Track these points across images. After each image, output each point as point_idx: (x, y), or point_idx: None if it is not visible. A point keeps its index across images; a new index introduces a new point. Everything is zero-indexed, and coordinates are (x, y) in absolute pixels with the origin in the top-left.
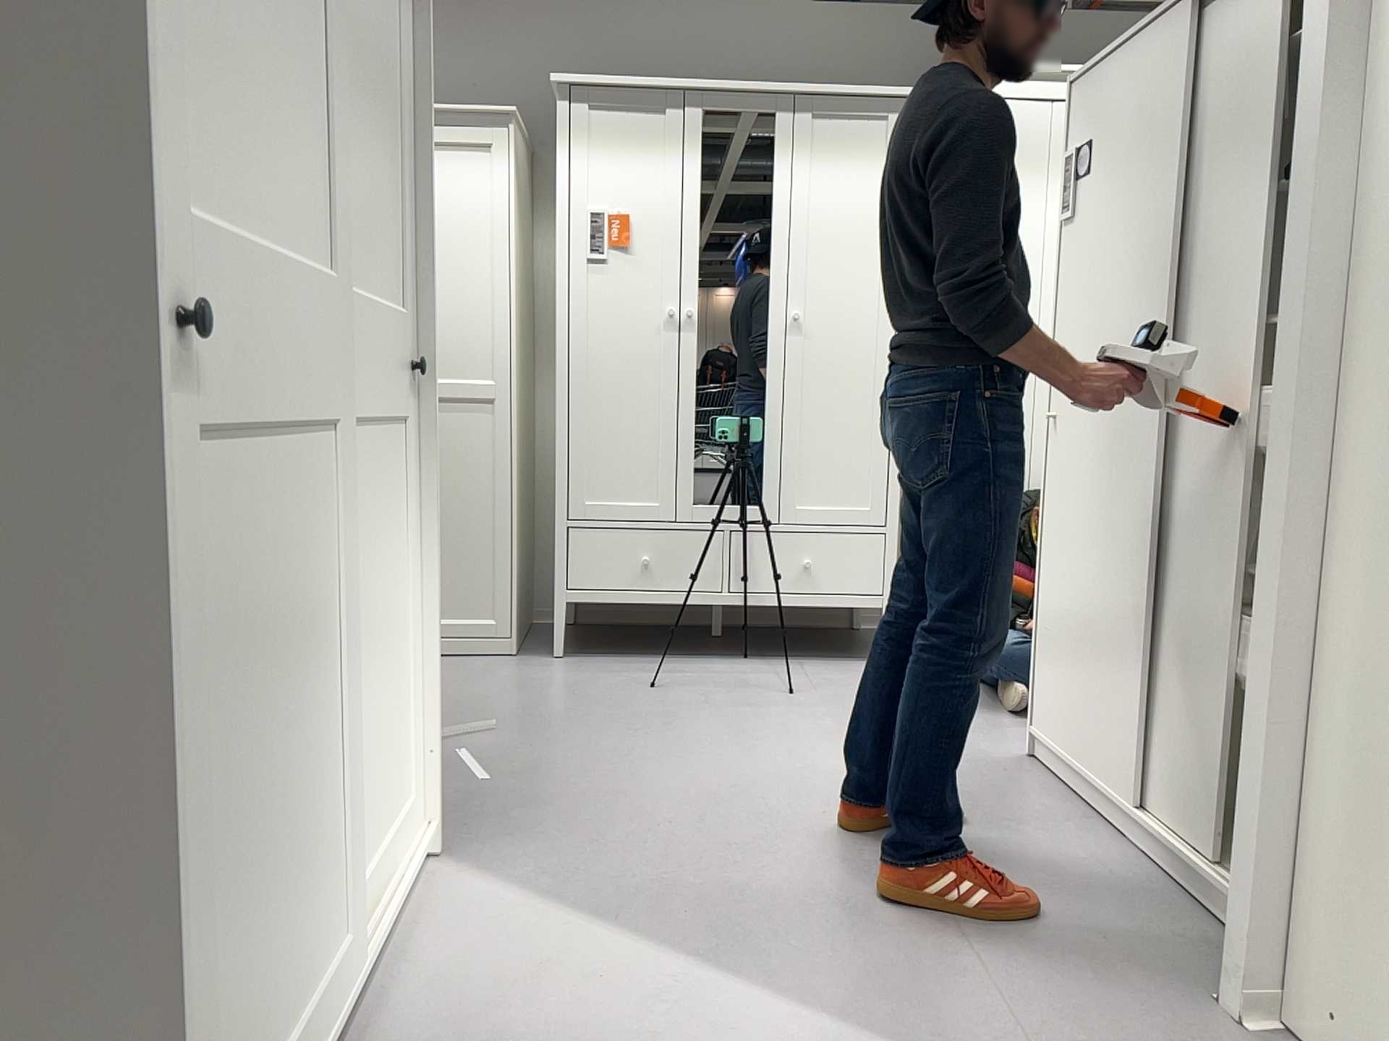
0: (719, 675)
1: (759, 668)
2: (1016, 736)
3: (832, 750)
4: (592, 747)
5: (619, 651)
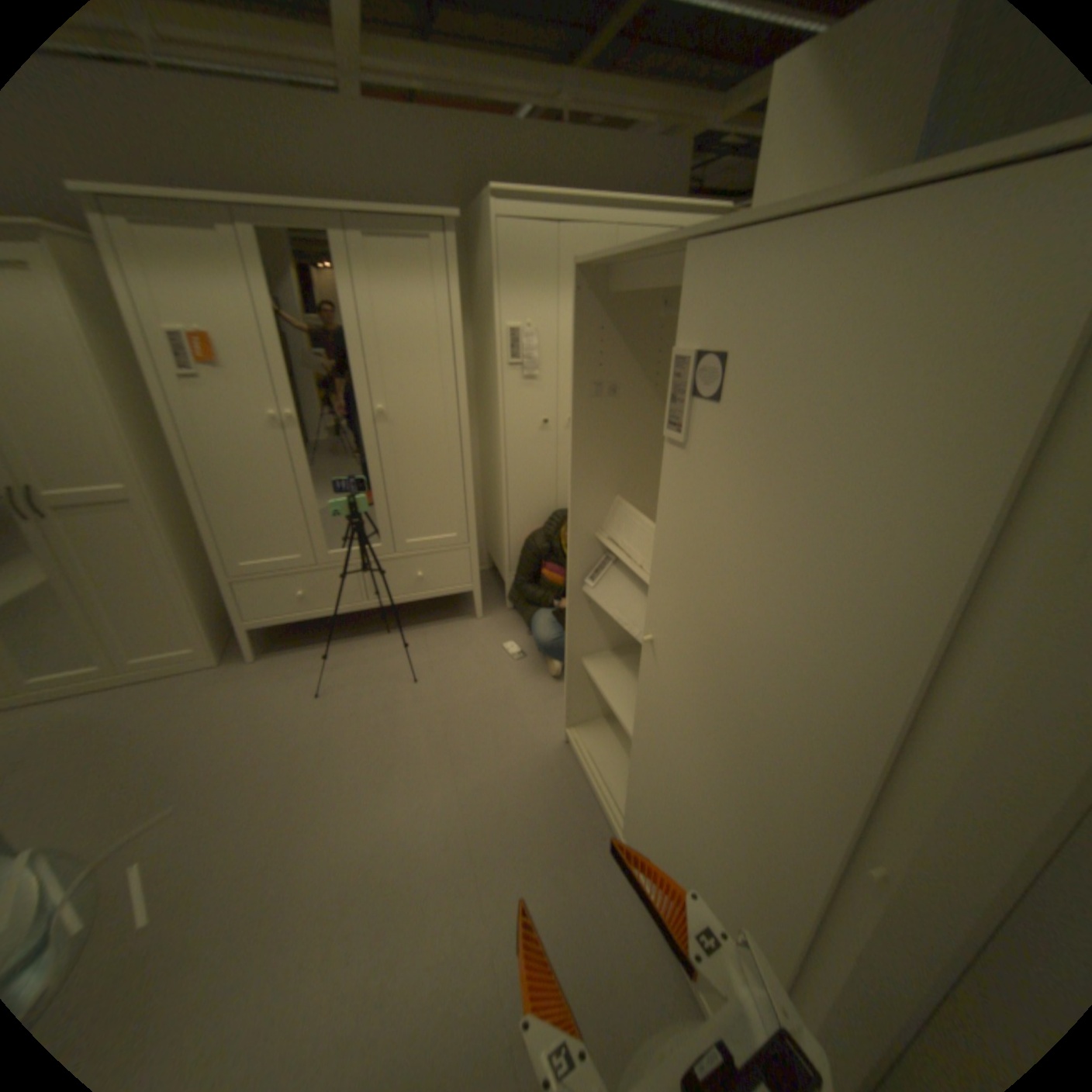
0: (367, 662)
1: (396, 645)
2: (556, 709)
3: (438, 768)
4: (256, 815)
5: (300, 640)
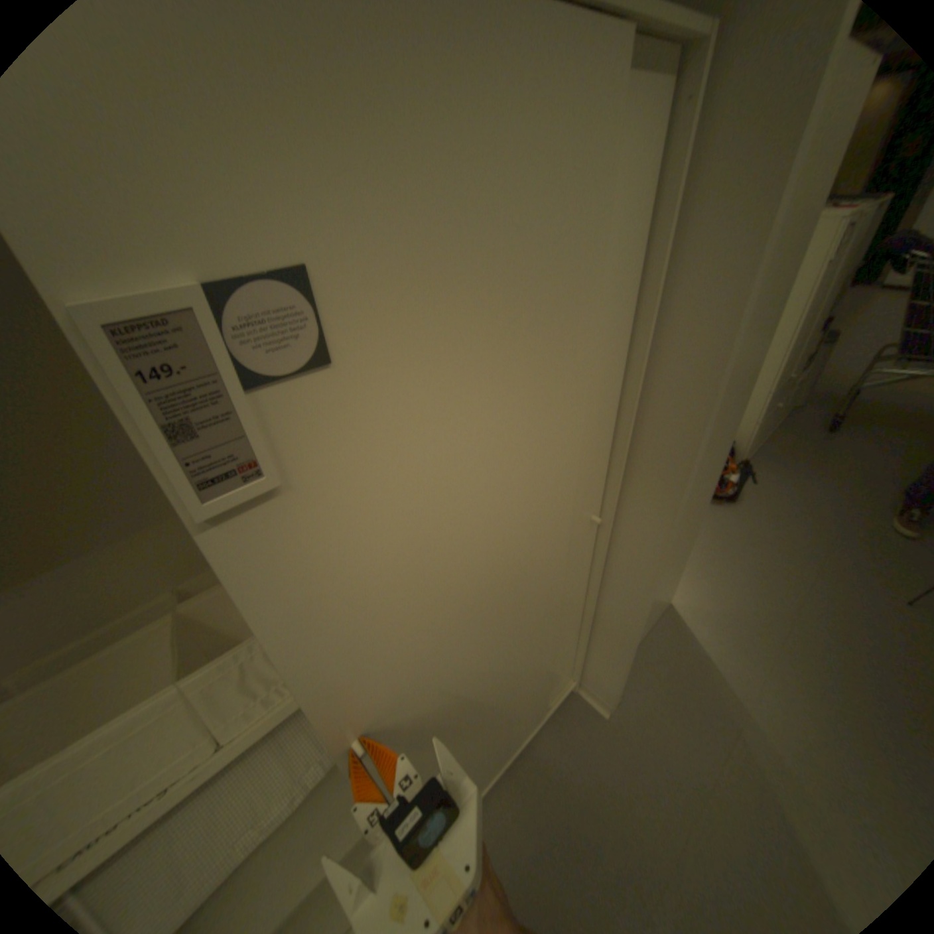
0: None
1: None
2: None
3: None
4: None
5: None
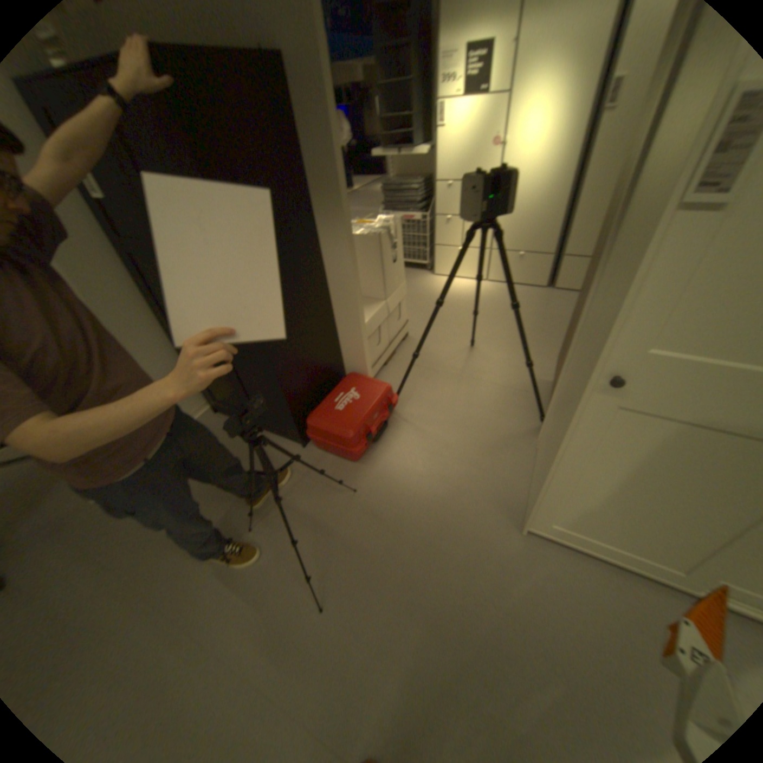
0: None
1: None
2: None
3: None
4: None
5: None
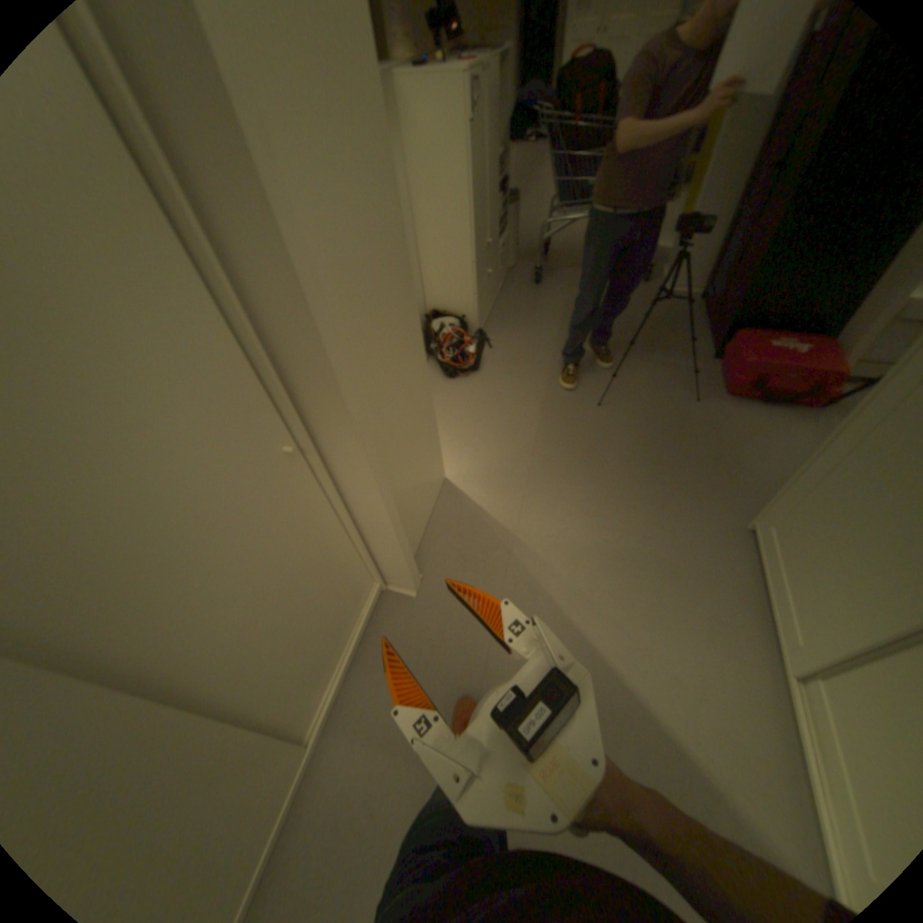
0: None
1: None
2: None
3: None
4: None
5: None
